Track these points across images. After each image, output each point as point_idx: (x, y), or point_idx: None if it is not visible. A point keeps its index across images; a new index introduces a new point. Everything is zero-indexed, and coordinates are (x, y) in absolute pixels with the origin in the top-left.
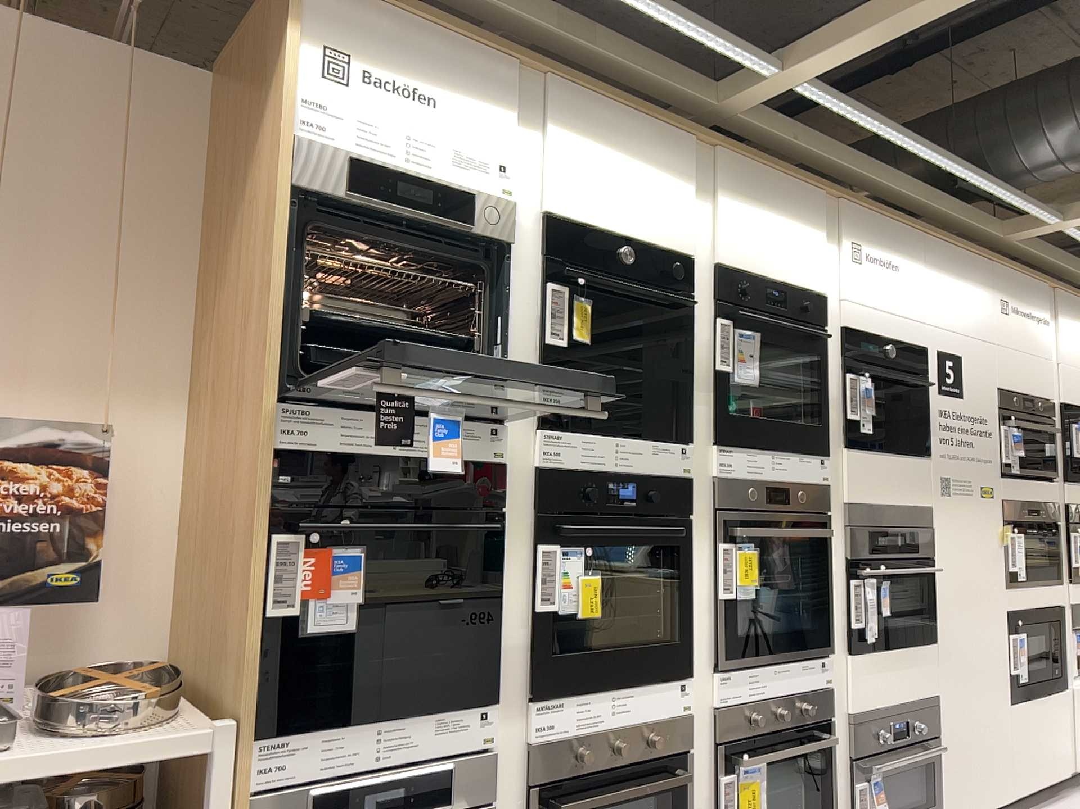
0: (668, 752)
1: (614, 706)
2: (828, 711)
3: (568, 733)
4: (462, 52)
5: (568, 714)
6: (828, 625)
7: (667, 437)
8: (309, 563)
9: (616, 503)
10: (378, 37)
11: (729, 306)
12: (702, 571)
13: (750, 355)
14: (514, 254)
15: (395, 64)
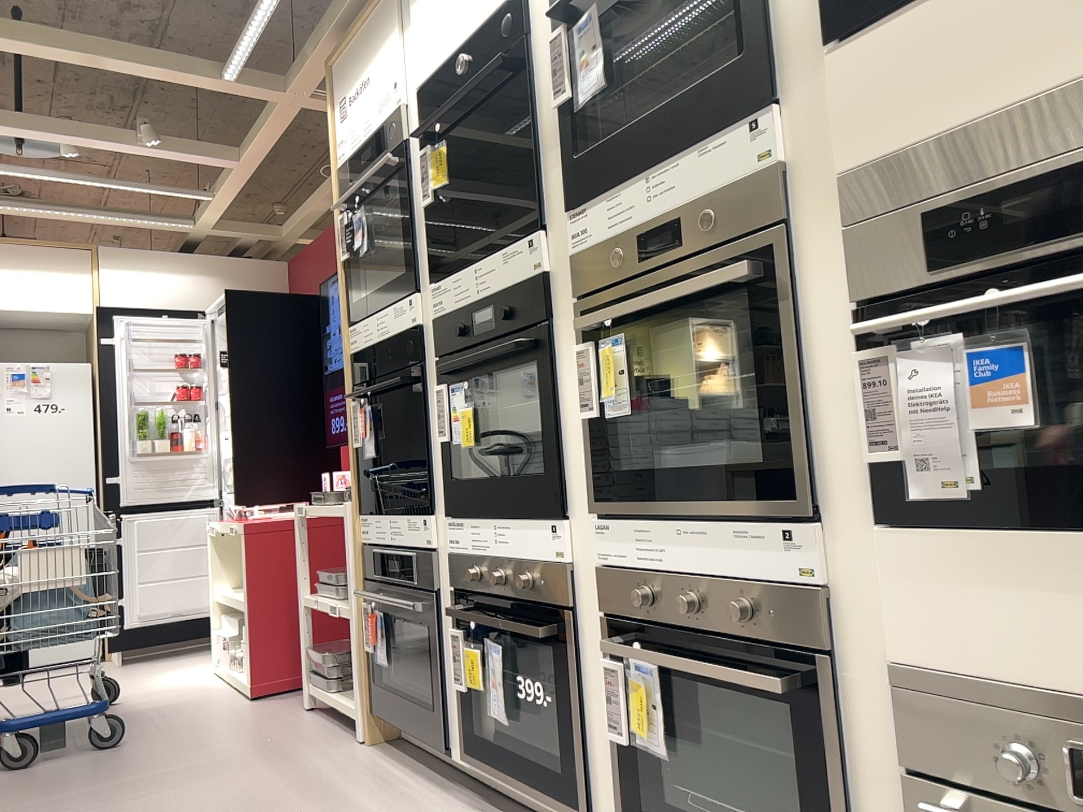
0: (546, 602)
1: (495, 536)
2: (807, 636)
3: (467, 553)
4: (372, 25)
5: (466, 535)
6: (798, 459)
7: (520, 233)
8: (360, 417)
9: (480, 330)
10: (349, 70)
11: (555, 10)
12: (574, 386)
13: (590, 49)
14: (408, 147)
15: (354, 78)
